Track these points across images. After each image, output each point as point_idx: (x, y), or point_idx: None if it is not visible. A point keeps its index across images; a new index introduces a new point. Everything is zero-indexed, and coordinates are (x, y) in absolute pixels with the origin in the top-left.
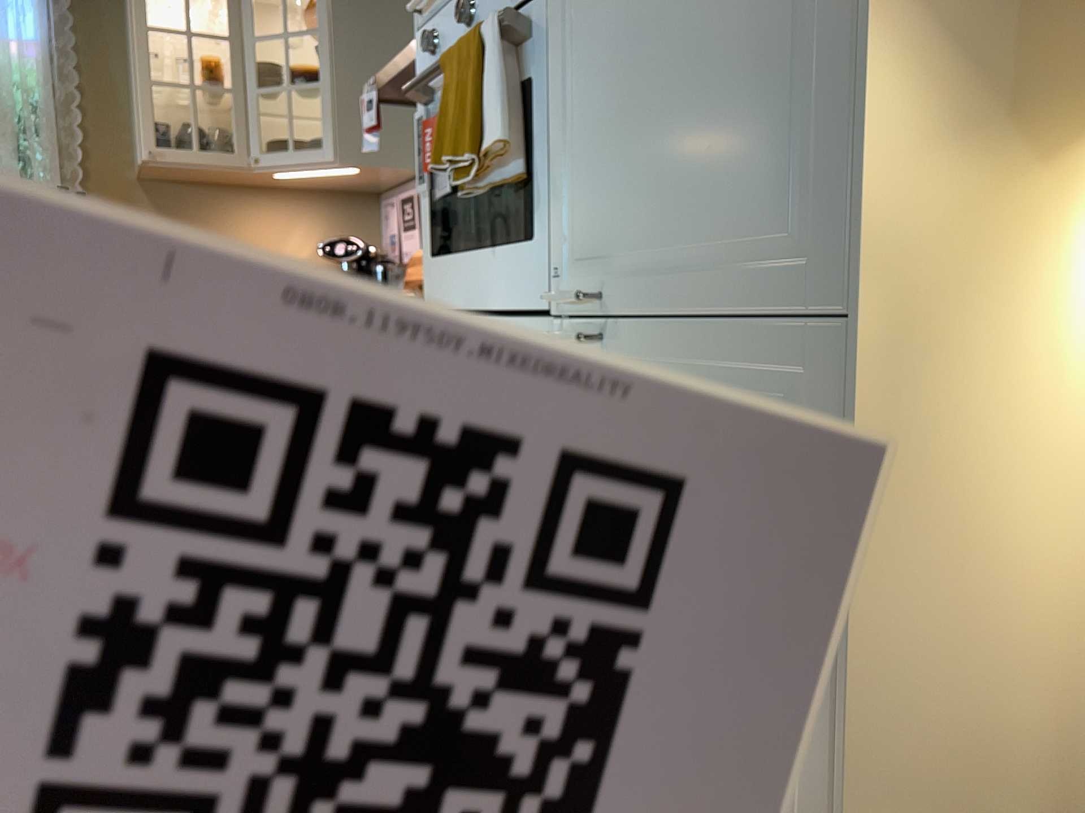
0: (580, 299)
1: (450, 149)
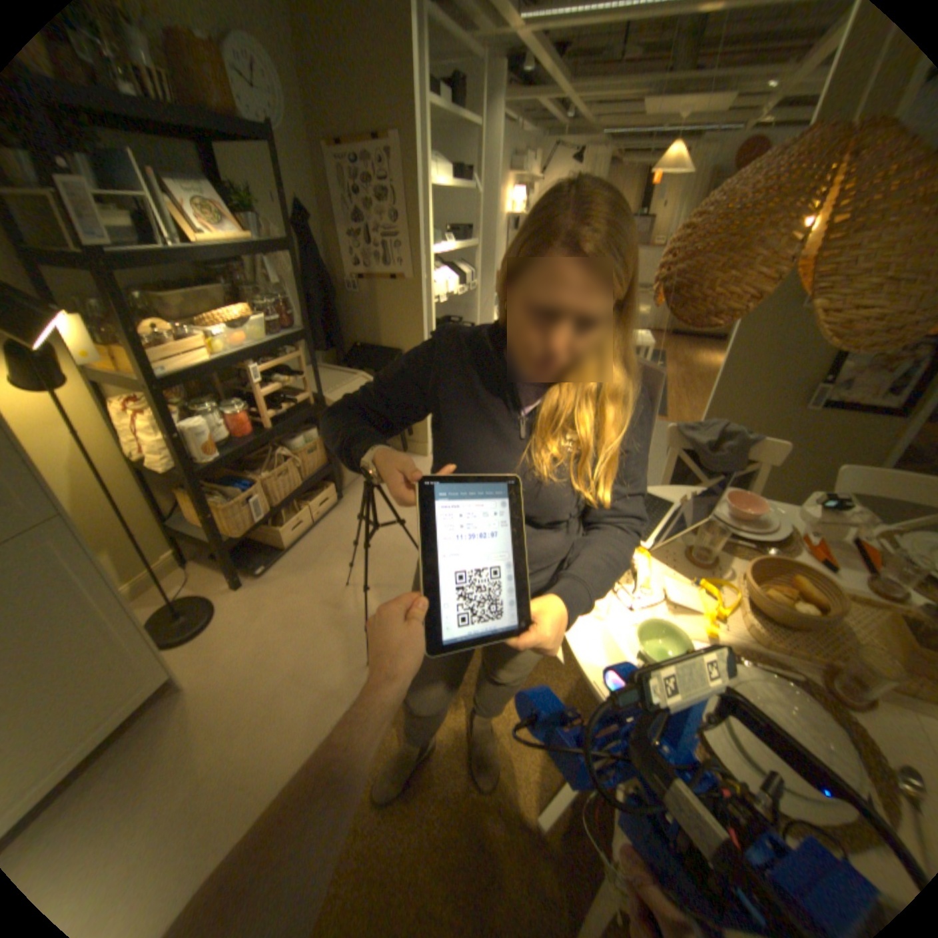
0: None
1: None
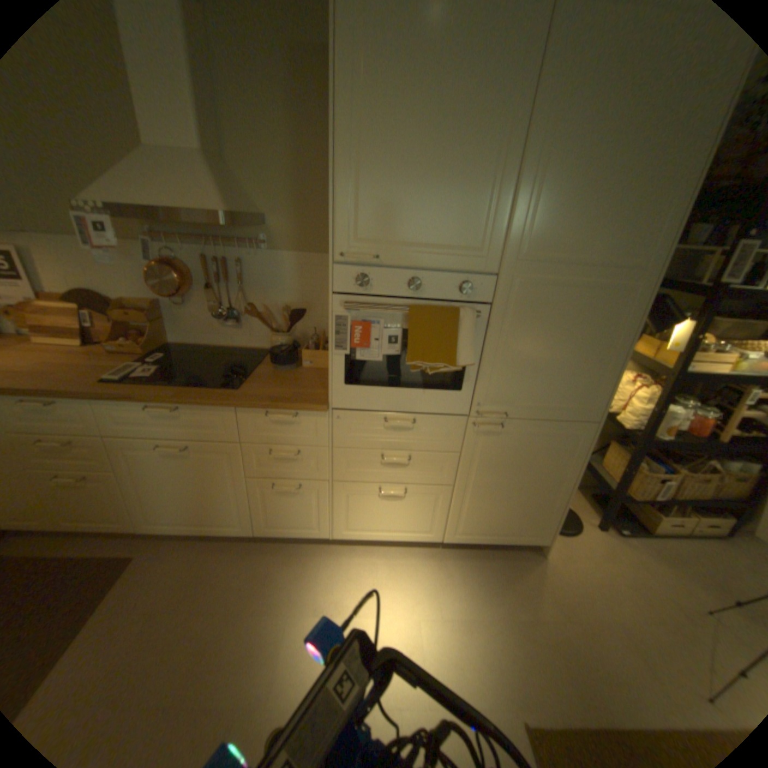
0: (500, 416)
1: (420, 357)
